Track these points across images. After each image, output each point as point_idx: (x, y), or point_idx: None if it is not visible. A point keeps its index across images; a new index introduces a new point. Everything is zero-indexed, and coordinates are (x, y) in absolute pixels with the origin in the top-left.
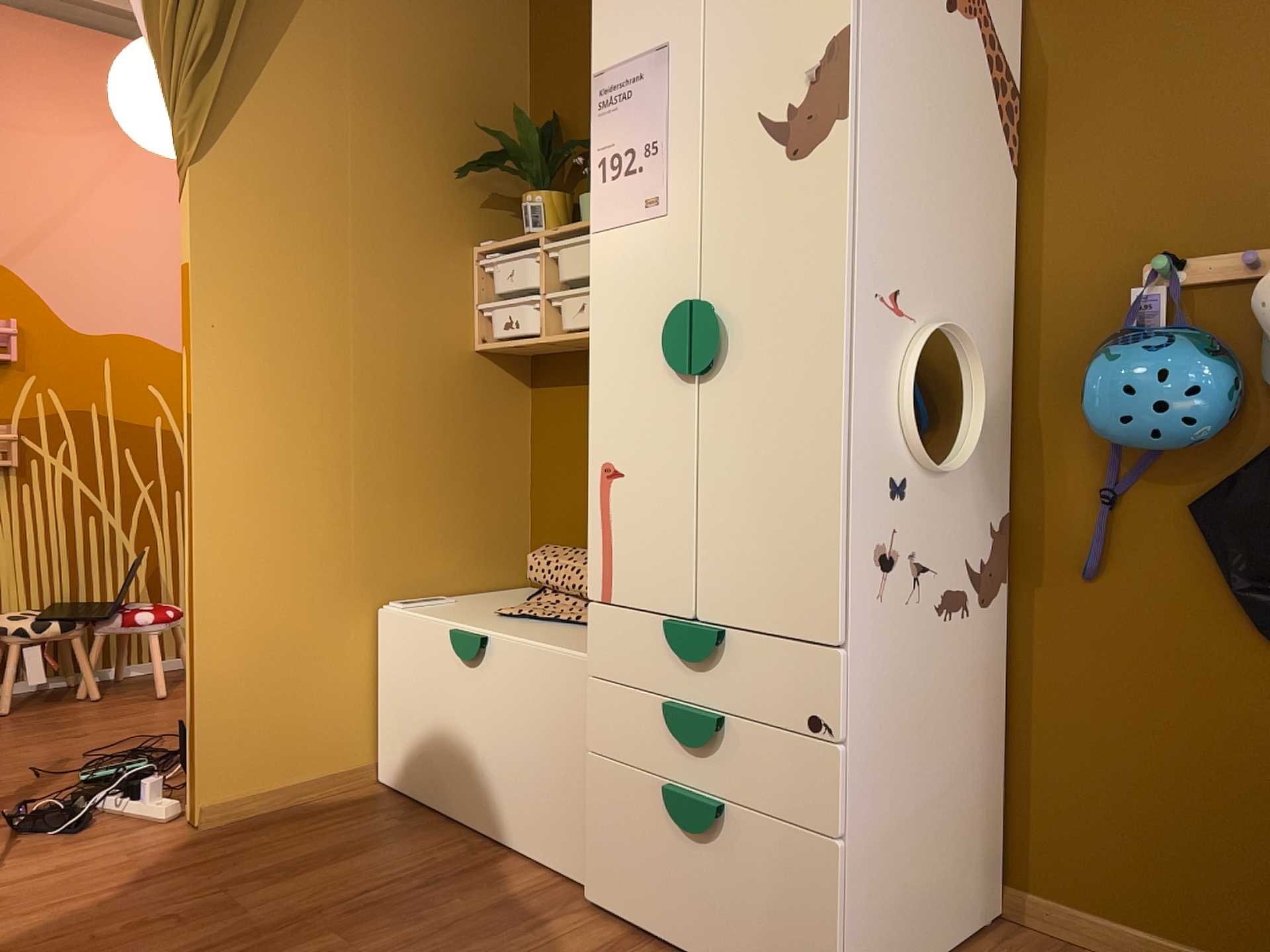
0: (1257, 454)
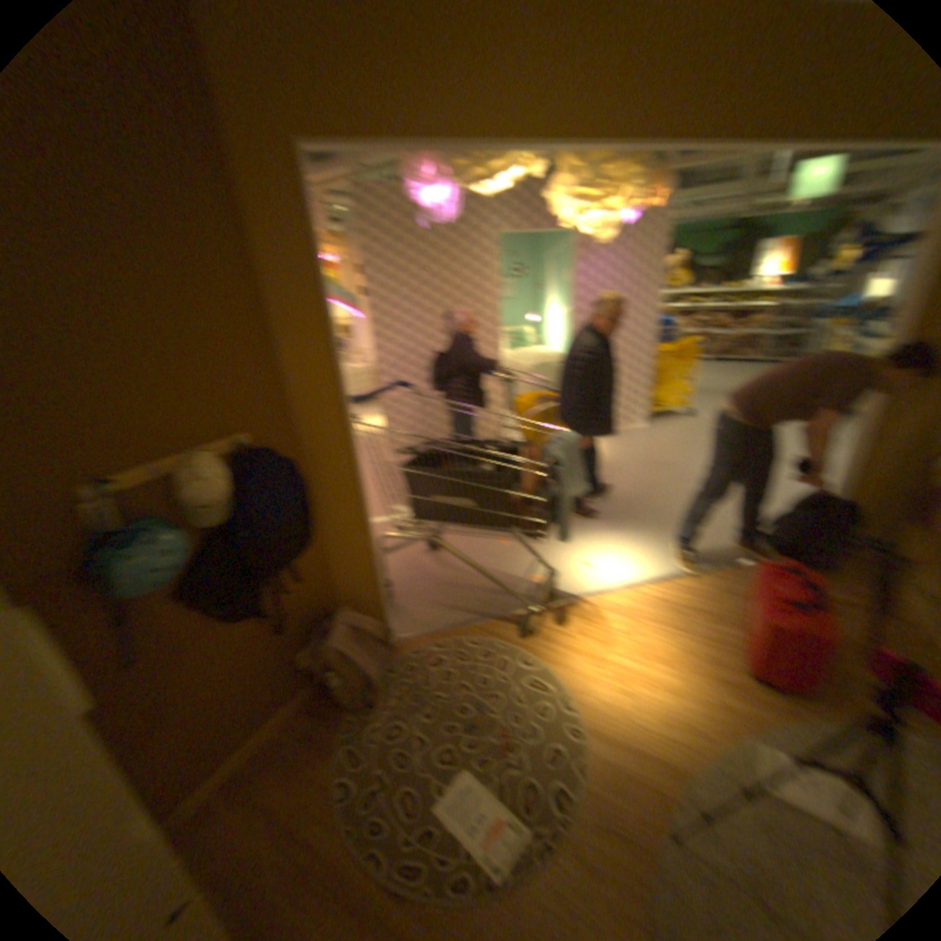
0: (185, 557)
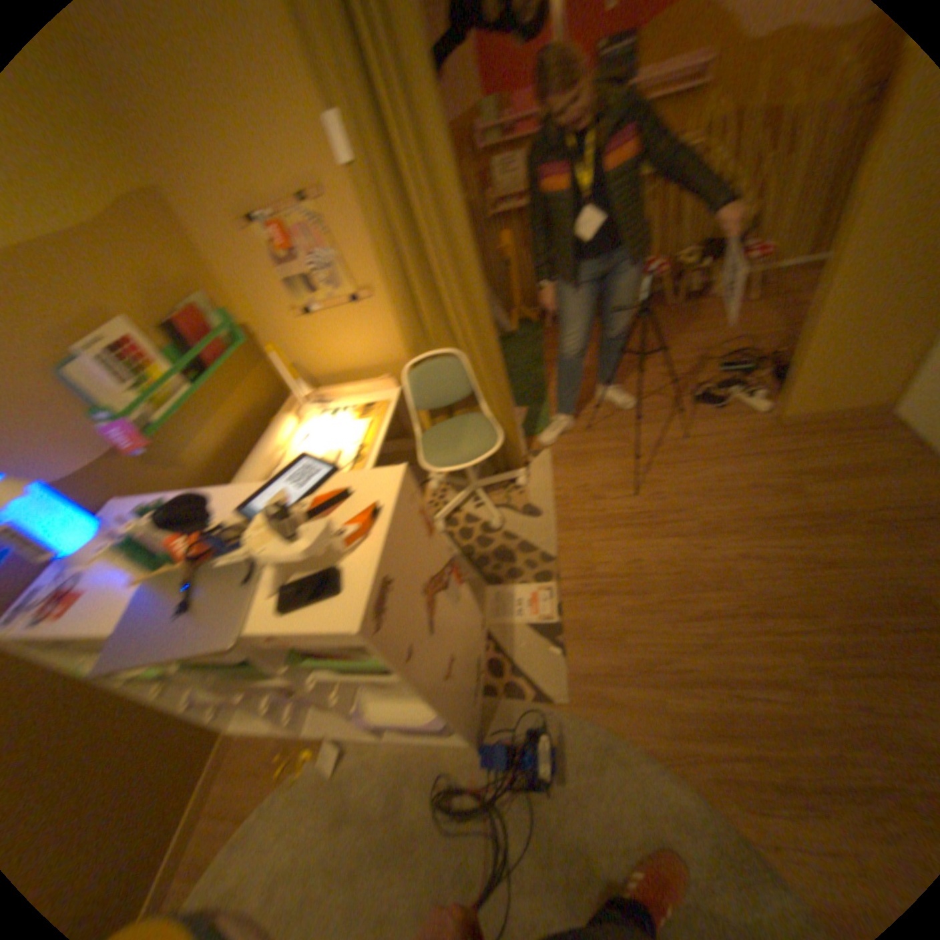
0: None
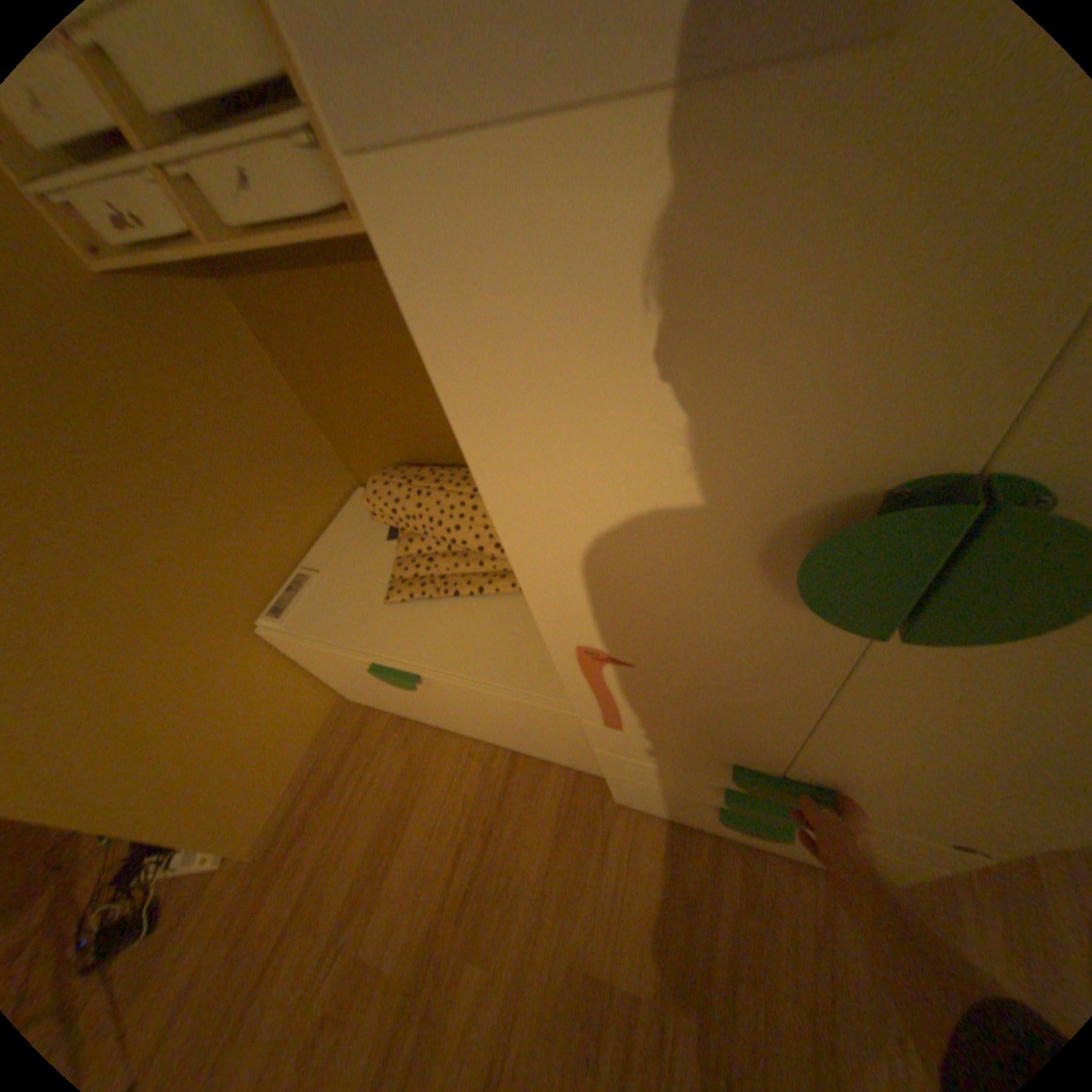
0: None
